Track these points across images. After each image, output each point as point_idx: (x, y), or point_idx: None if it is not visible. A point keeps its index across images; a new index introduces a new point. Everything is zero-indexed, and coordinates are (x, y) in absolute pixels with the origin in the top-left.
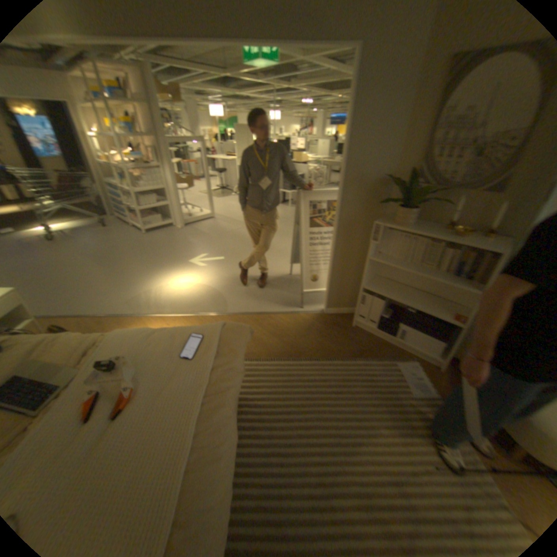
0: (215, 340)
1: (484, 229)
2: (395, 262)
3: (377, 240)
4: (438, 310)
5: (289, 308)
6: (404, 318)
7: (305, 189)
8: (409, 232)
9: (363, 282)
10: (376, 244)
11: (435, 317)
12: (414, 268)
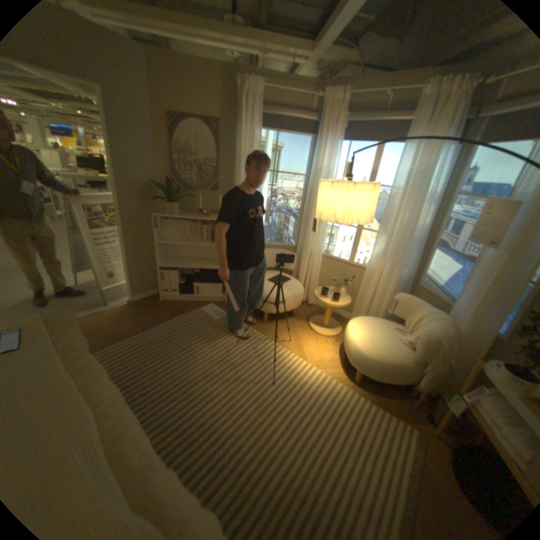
0: (44, 323)
1: (216, 212)
2: (175, 241)
3: (158, 228)
4: (211, 265)
5: (93, 310)
6: (194, 278)
7: (74, 195)
8: (178, 220)
9: (157, 262)
10: (158, 230)
11: (211, 270)
12: (188, 242)
